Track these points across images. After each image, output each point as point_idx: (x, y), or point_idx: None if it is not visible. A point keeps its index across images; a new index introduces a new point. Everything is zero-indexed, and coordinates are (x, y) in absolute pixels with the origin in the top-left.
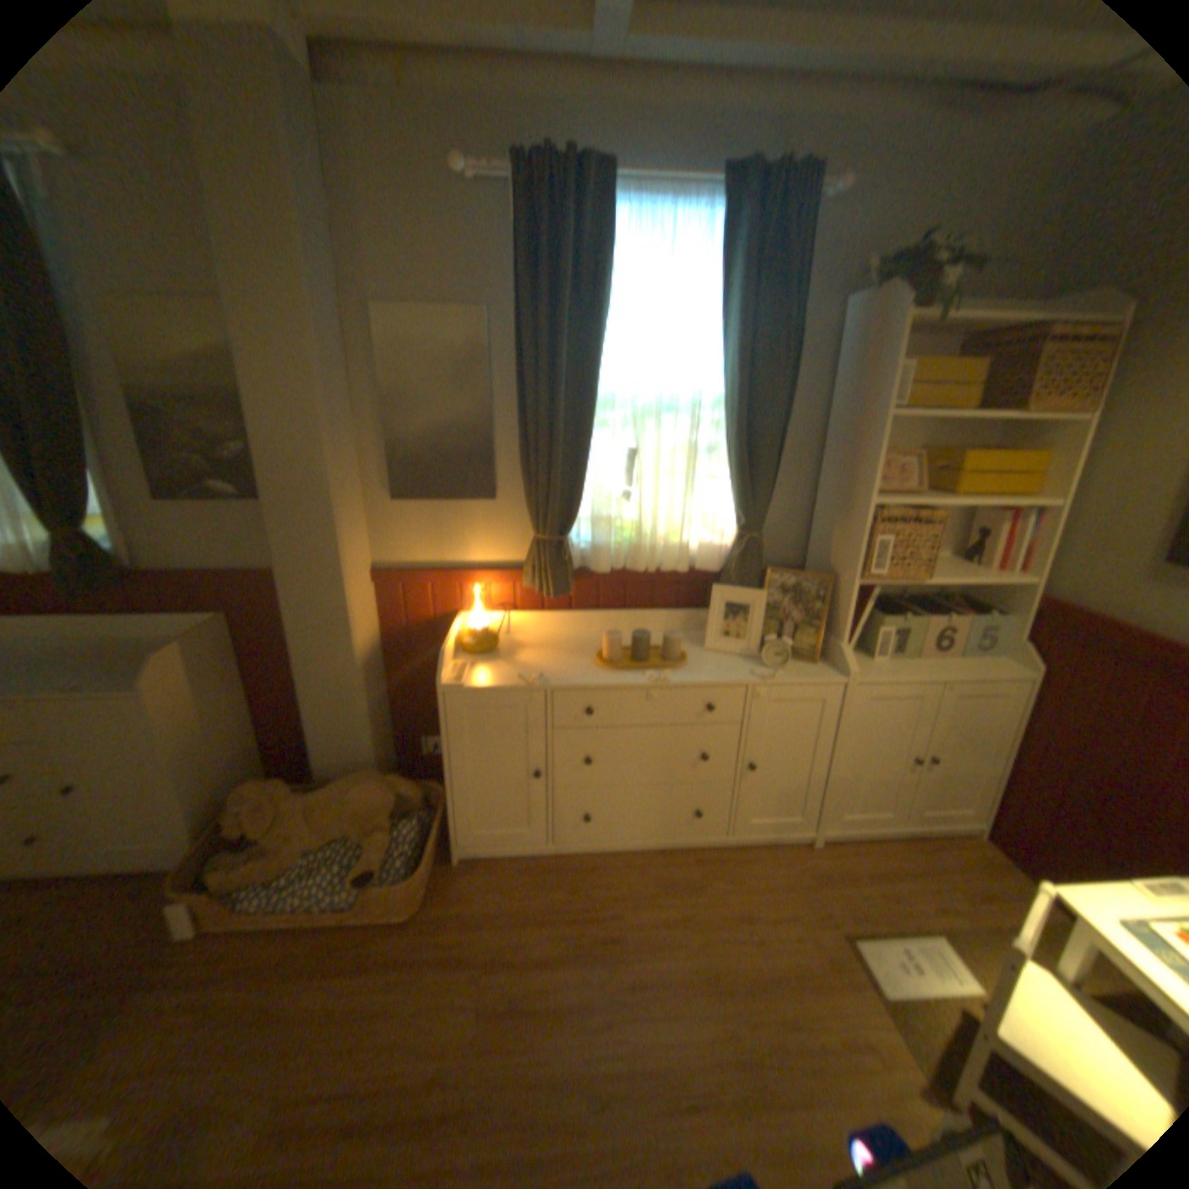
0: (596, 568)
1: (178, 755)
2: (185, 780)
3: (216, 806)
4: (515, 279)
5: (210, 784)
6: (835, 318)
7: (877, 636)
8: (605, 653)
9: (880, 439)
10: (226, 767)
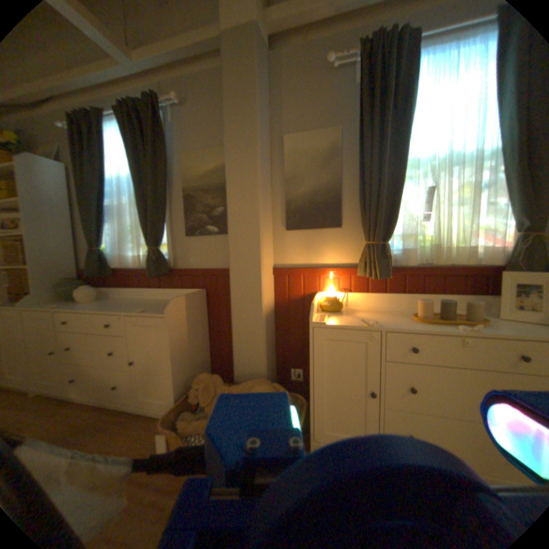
0: (408, 263)
1: (177, 352)
2: (178, 367)
3: (189, 388)
4: (361, 103)
5: (188, 374)
6: None
7: None
8: (421, 314)
9: None
10: (196, 367)
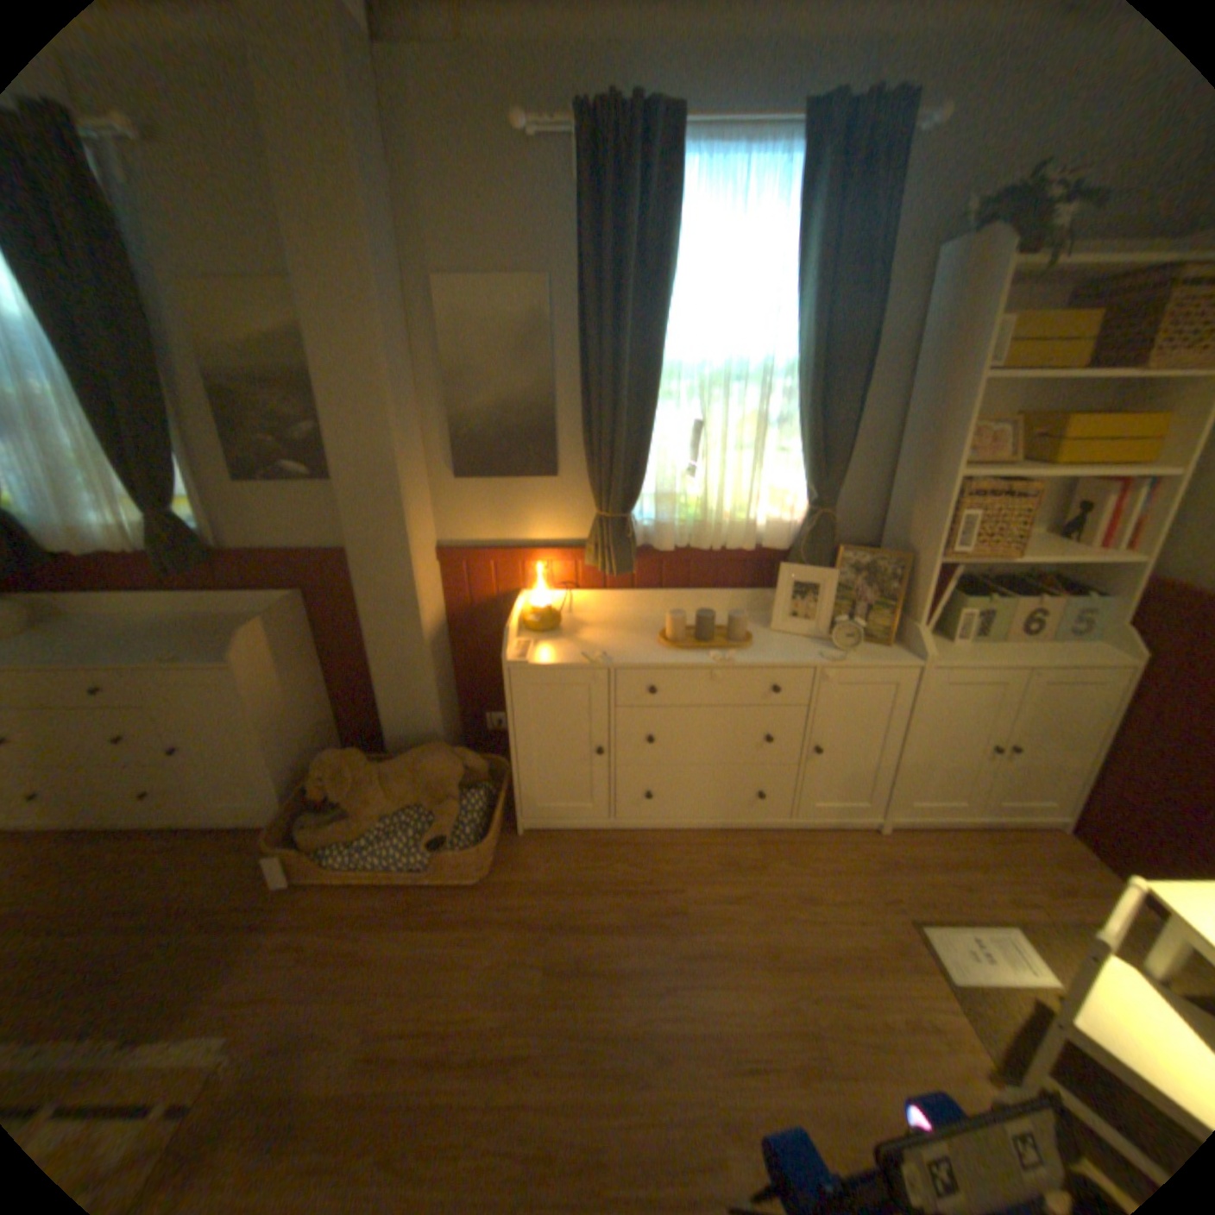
0: (659, 547)
1: (264, 724)
2: (271, 747)
3: (299, 773)
4: (578, 245)
5: (293, 752)
6: (924, 271)
7: (958, 618)
8: (668, 633)
9: (971, 405)
10: (306, 737)
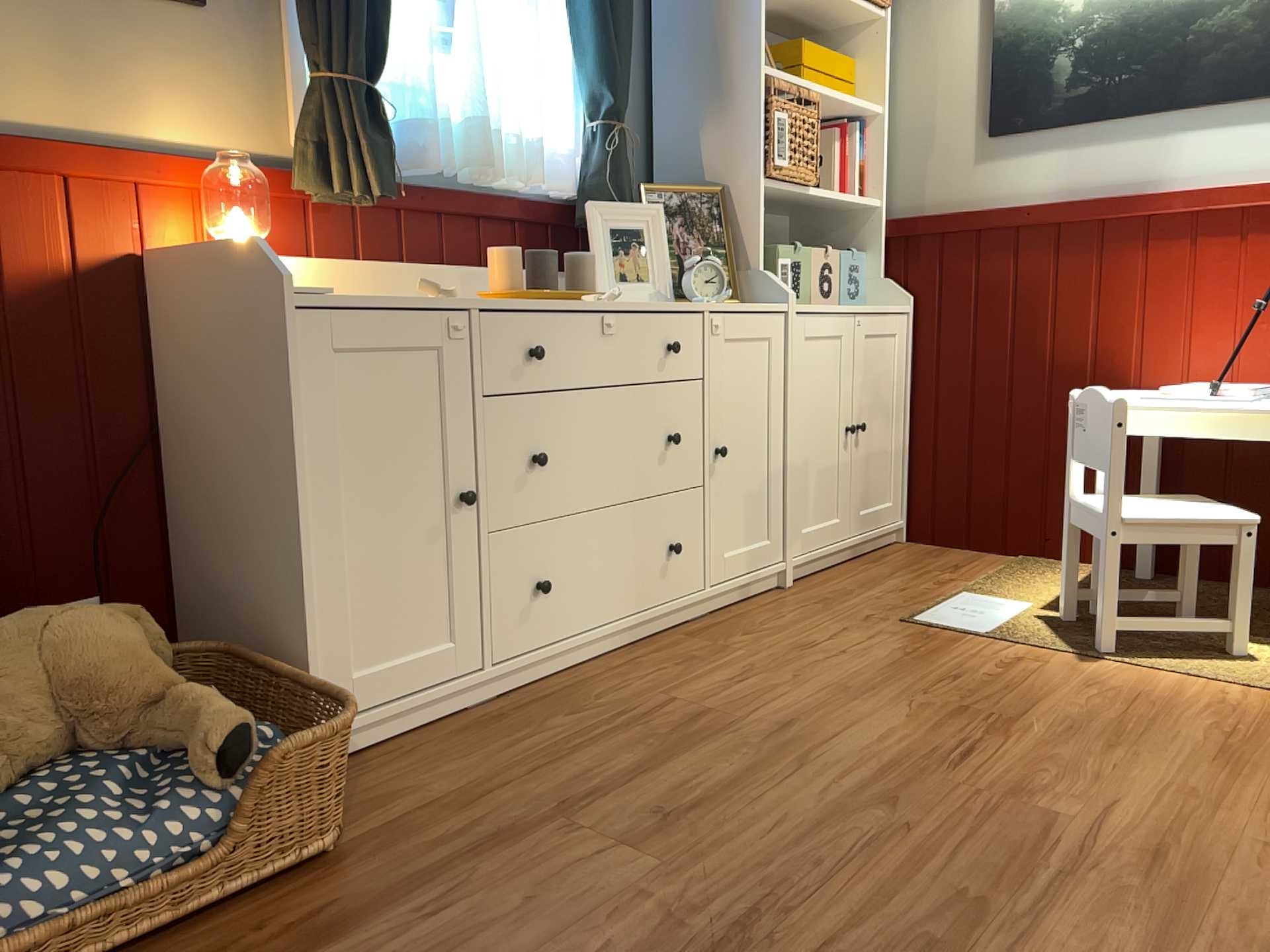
0: (422, 162)
1: None
2: None
3: None
4: None
5: None
6: None
7: (773, 275)
8: (499, 285)
9: None
10: None
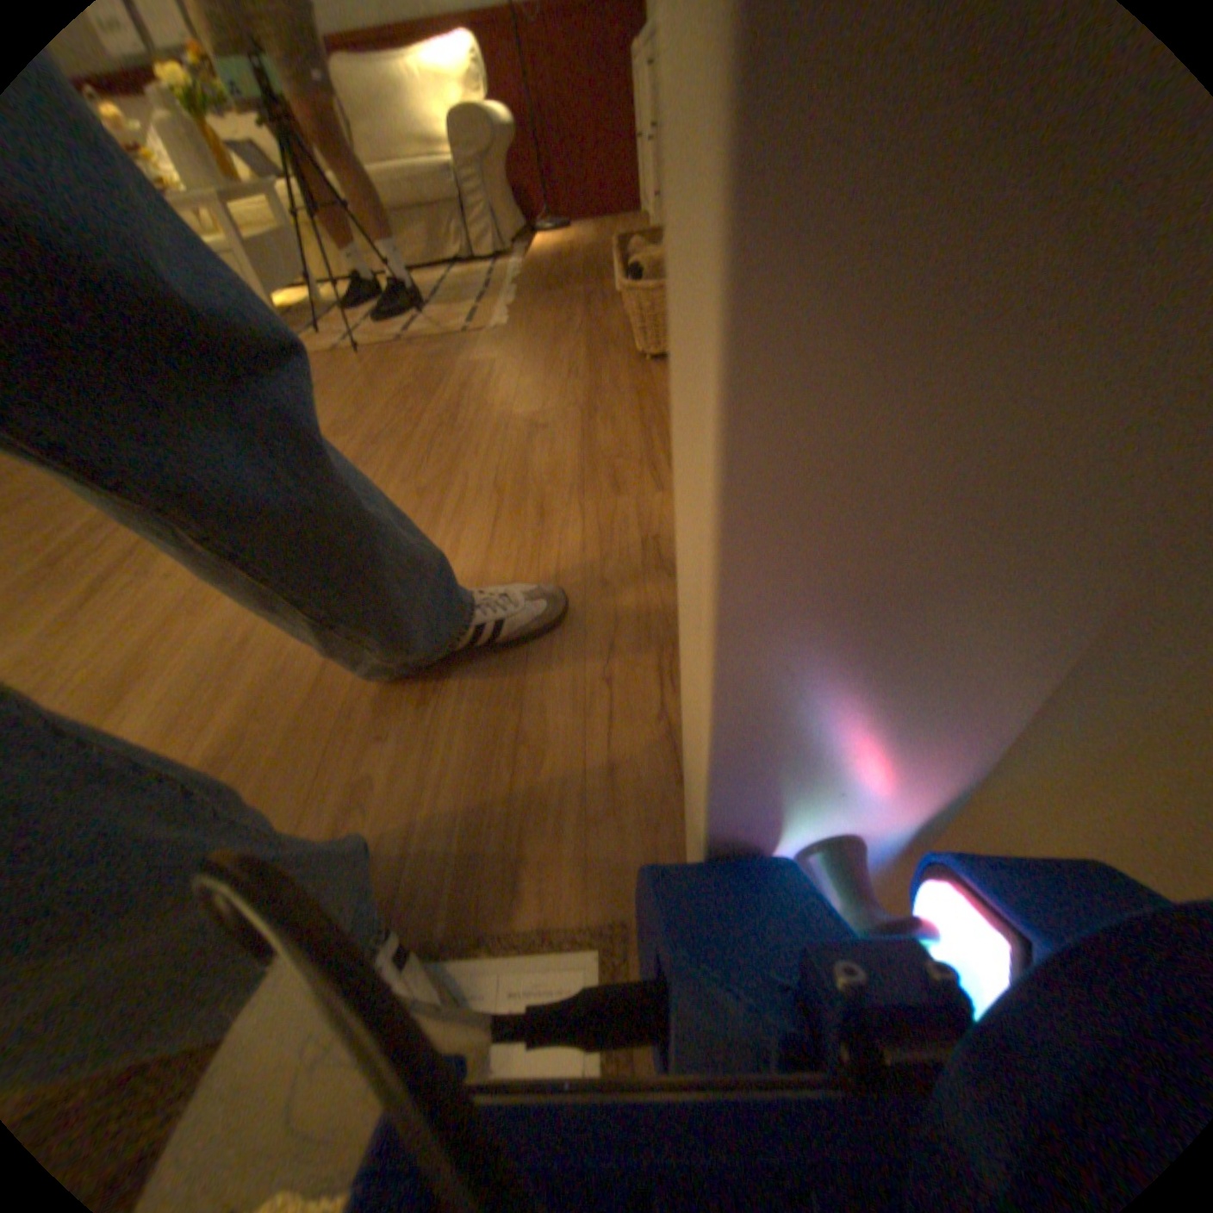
0: None
1: None
2: None
3: None
4: None
5: None
6: None
7: None
8: None
9: None
10: None
